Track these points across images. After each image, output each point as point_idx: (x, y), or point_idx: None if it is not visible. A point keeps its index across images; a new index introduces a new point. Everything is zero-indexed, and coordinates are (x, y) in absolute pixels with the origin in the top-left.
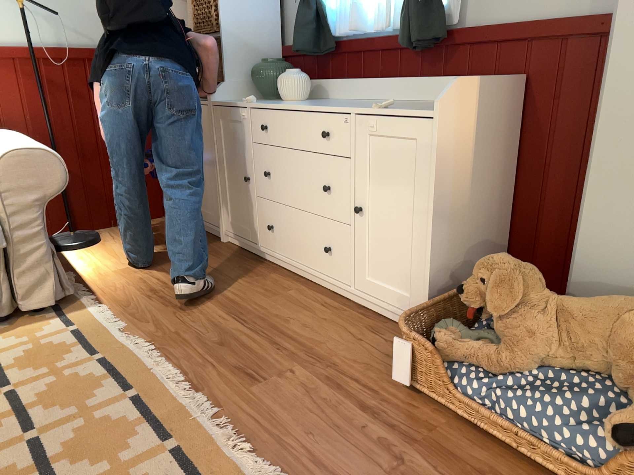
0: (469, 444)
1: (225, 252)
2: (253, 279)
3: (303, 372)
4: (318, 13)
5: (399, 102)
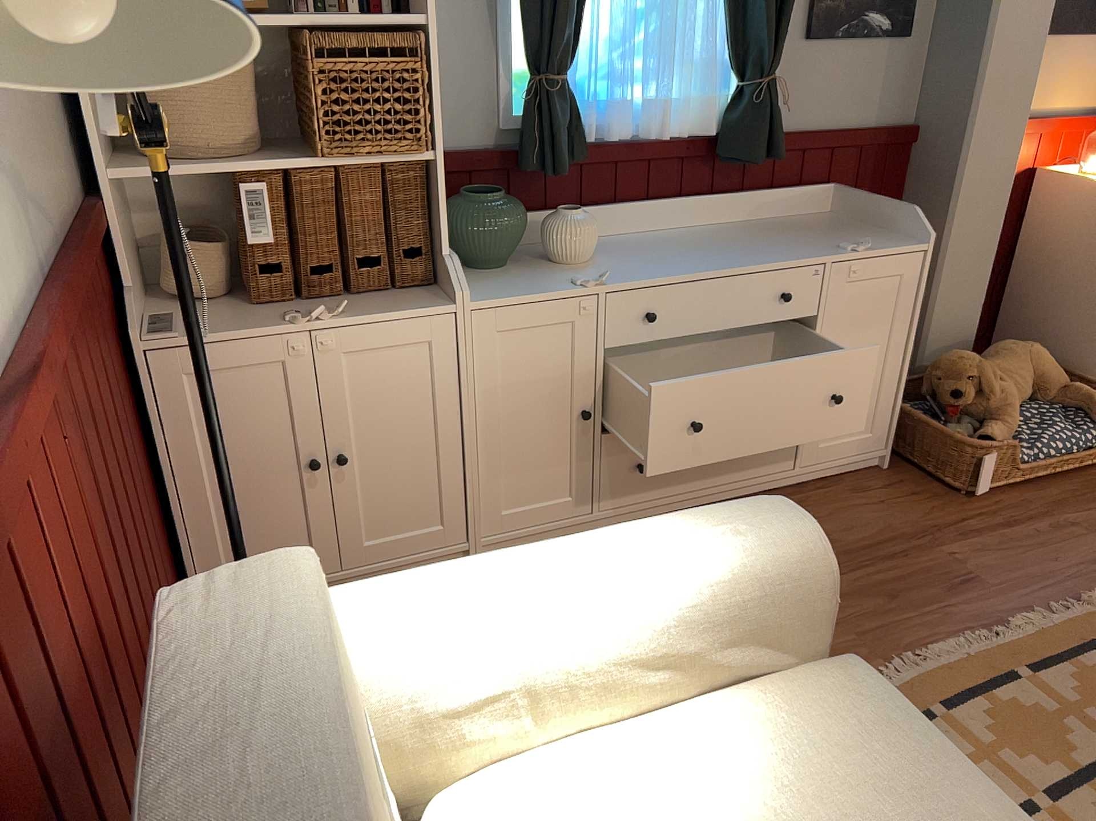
0: (1047, 493)
1: None
2: None
3: (954, 548)
4: (574, 102)
5: (701, 226)
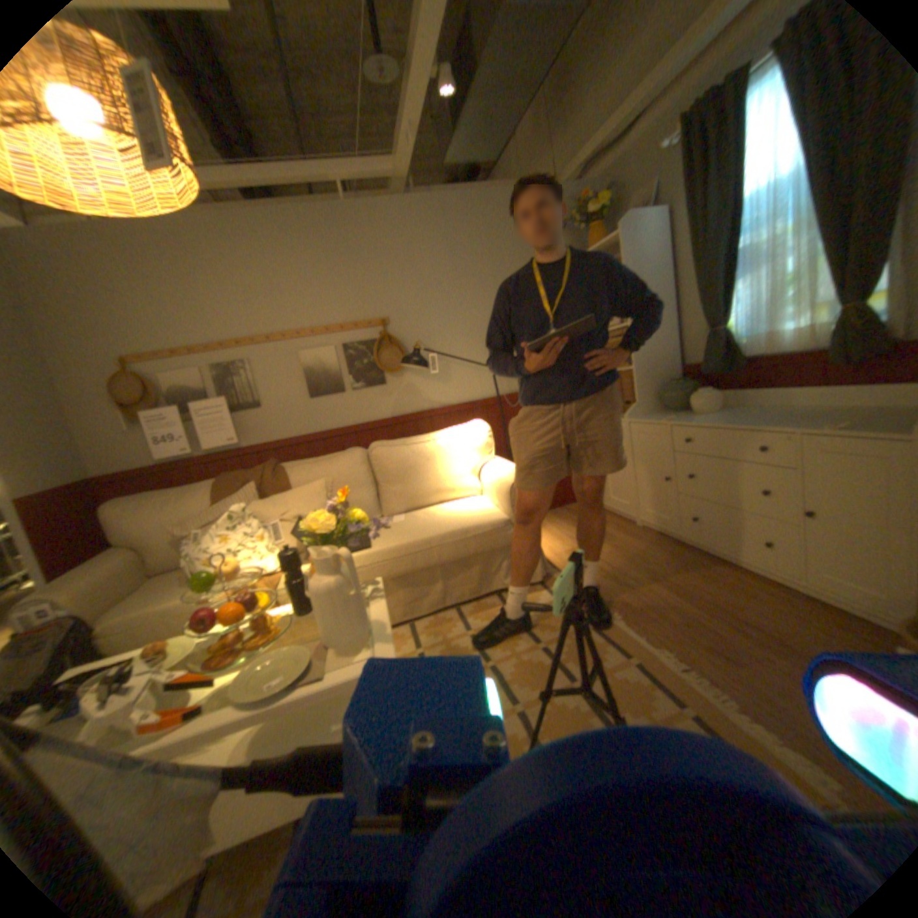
0: None
1: (646, 536)
2: (686, 564)
3: (783, 663)
4: (728, 338)
5: (832, 406)
